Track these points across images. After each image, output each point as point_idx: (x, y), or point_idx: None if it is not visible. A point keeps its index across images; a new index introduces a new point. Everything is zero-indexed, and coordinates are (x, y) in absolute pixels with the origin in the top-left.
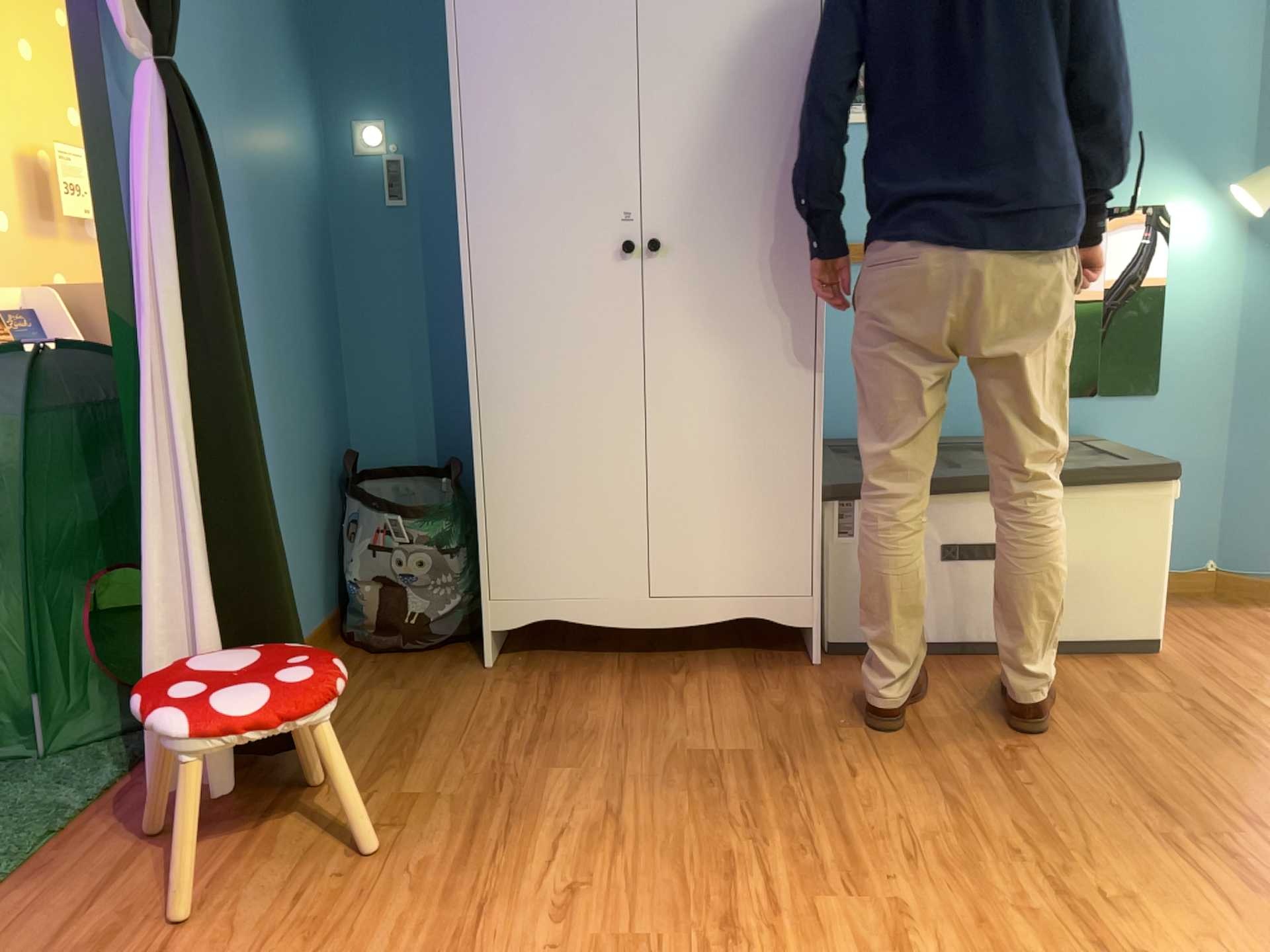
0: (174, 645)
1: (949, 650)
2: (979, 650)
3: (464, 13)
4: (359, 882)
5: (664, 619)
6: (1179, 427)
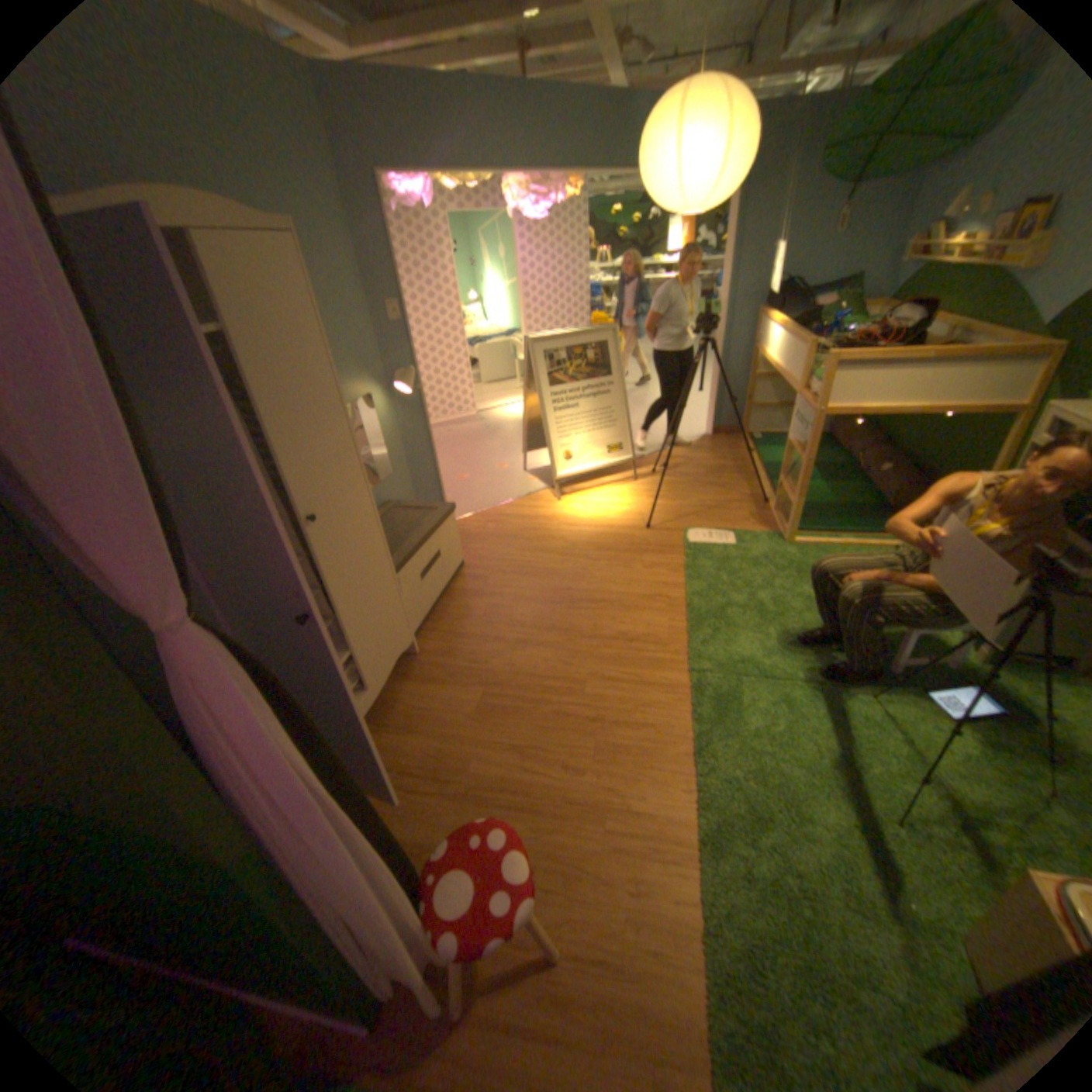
0: (412, 940)
1: (431, 610)
2: (436, 602)
3: (116, 410)
4: (538, 858)
5: (374, 693)
6: (398, 481)
